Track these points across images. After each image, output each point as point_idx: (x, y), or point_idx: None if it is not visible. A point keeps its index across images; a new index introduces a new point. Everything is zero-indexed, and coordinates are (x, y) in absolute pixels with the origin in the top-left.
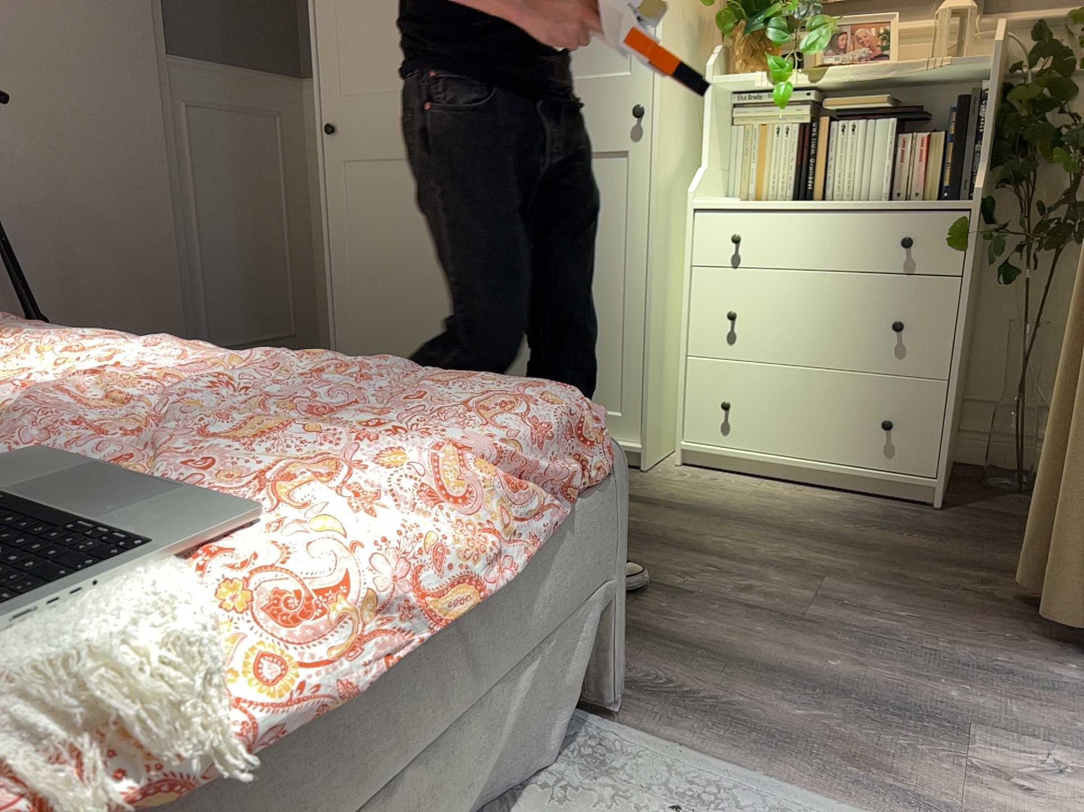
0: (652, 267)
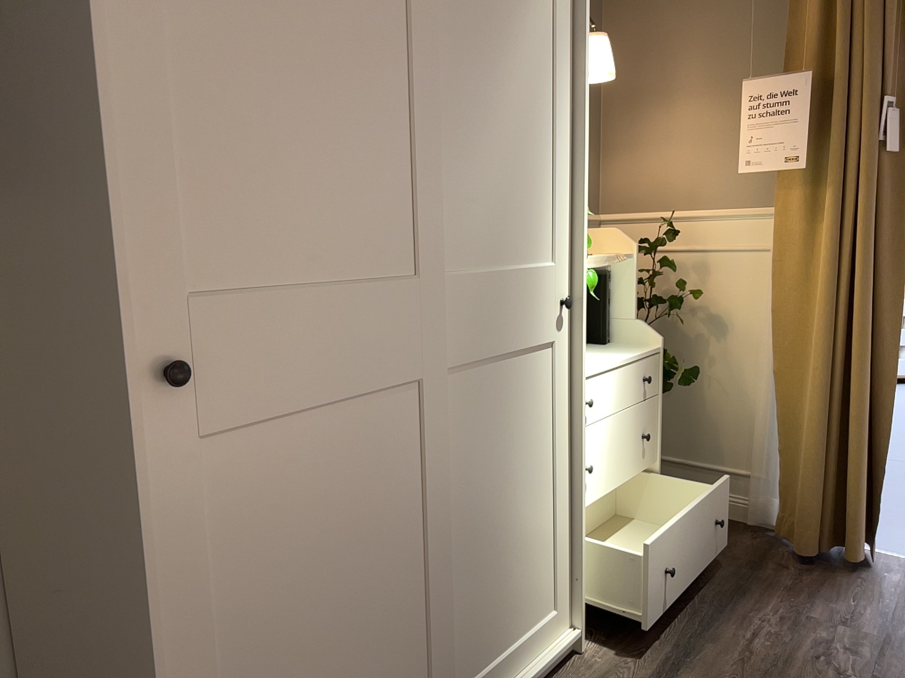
0: (574, 442)
